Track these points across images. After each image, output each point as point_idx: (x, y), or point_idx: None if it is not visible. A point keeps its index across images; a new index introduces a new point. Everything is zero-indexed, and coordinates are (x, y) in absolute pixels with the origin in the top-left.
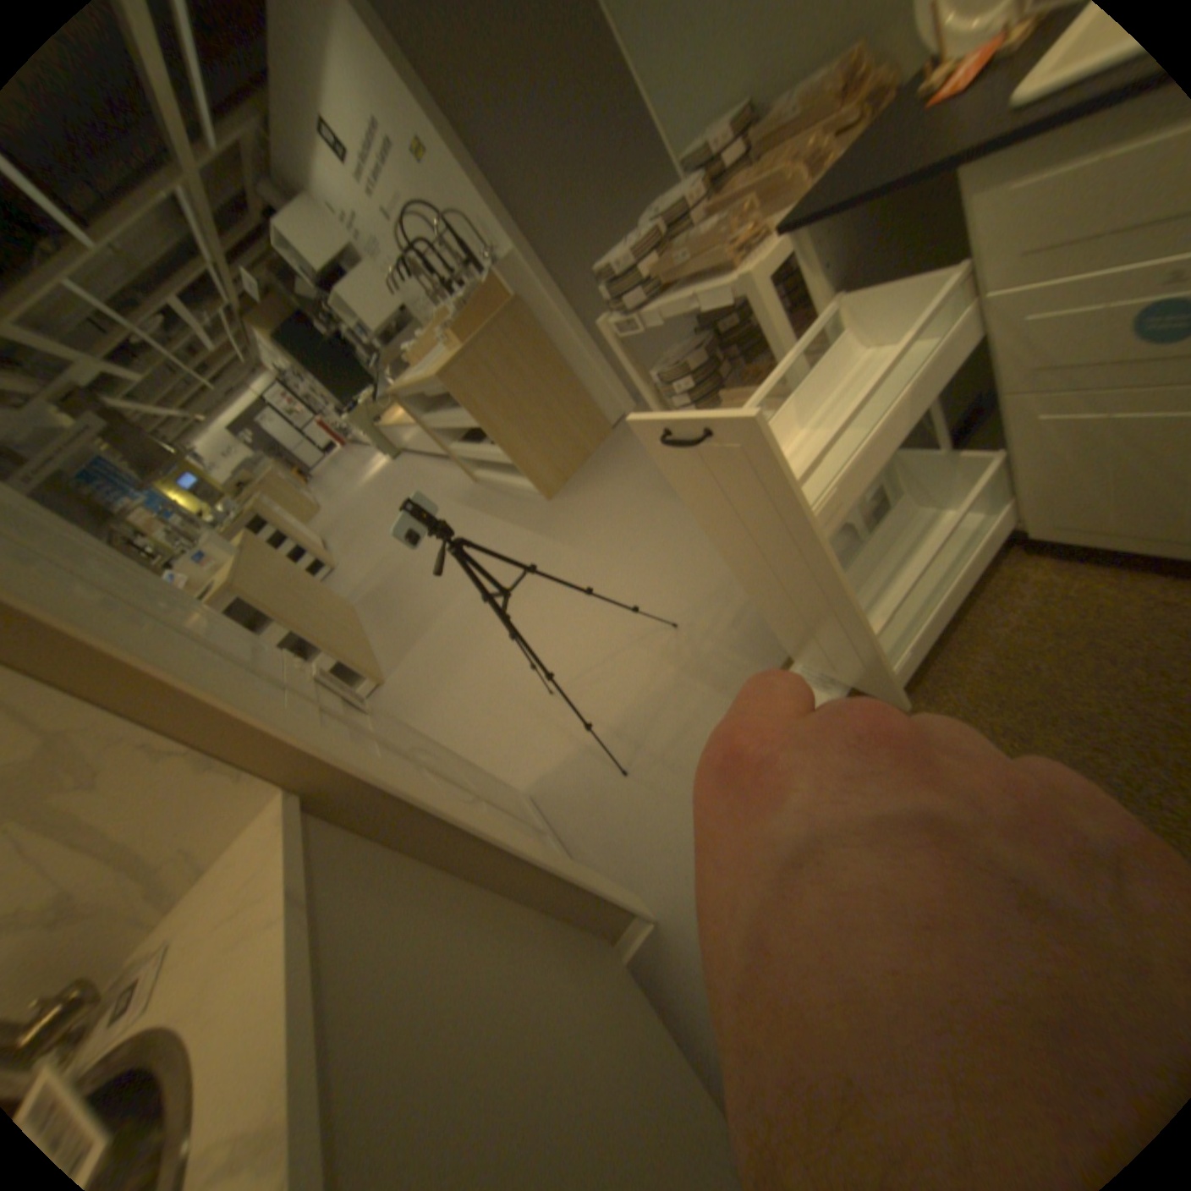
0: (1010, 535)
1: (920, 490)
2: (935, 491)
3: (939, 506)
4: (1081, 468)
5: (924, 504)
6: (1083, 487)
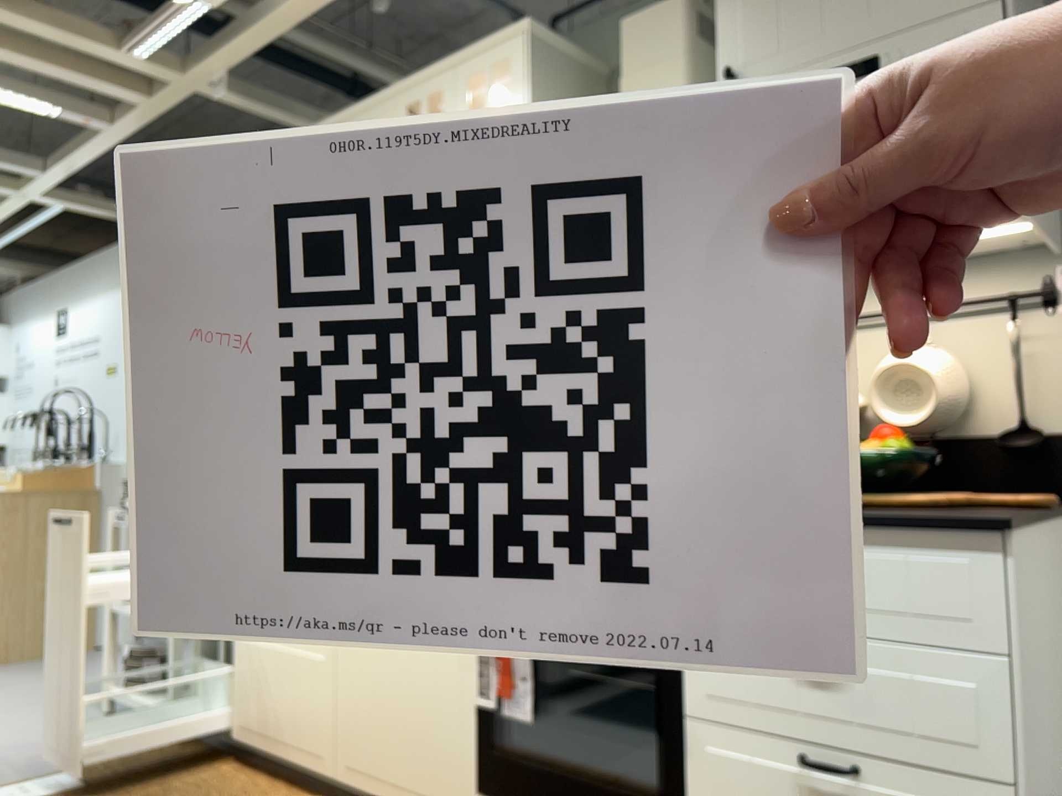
0: (224, 737)
1: (200, 691)
2: (205, 693)
3: (204, 707)
4: (246, 676)
5: (200, 705)
6: (246, 692)
